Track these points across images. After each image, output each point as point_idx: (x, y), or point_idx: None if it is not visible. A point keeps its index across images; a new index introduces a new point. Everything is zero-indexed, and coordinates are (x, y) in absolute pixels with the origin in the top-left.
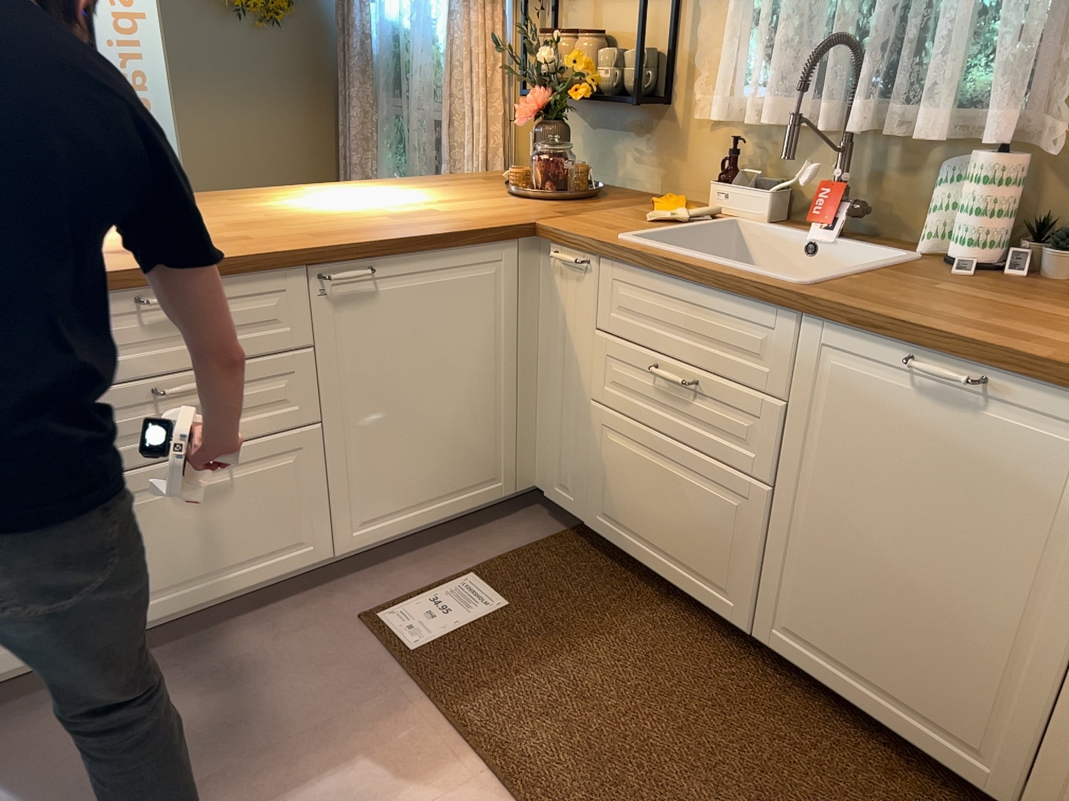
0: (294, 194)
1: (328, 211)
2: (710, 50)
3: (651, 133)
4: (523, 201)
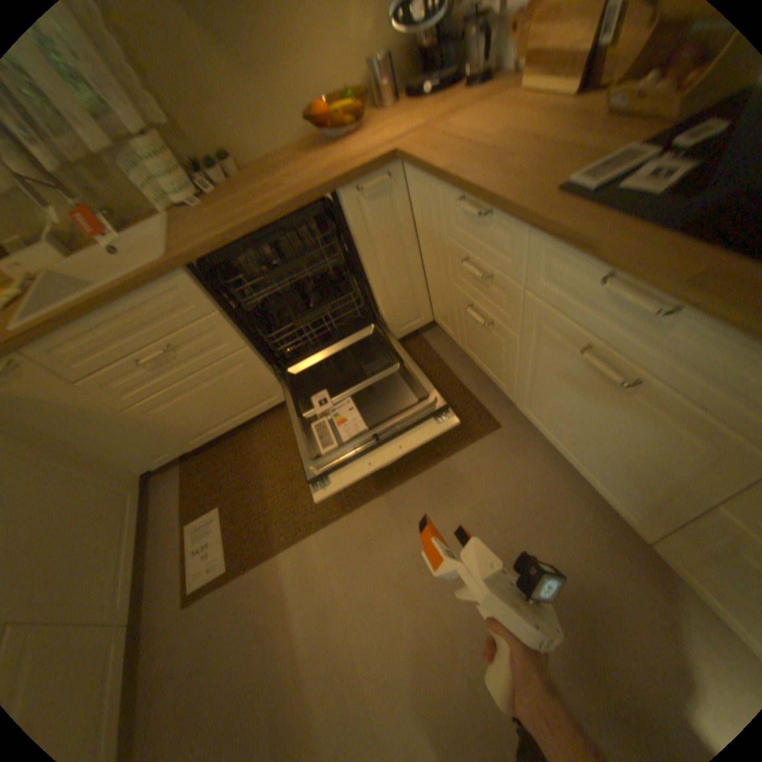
0: None
1: None
2: None
3: None
4: None
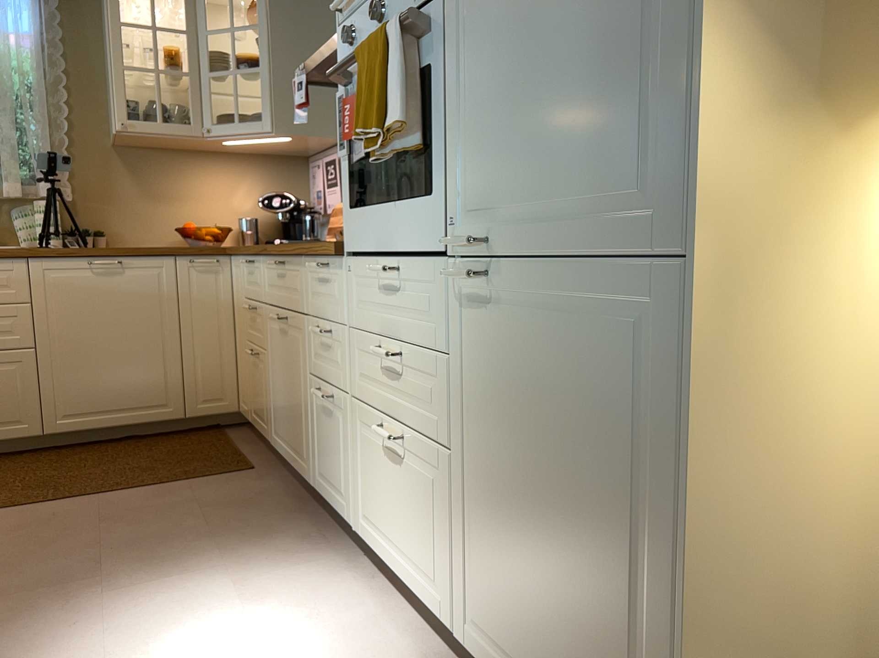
0: None
1: None
2: None
3: None
4: None
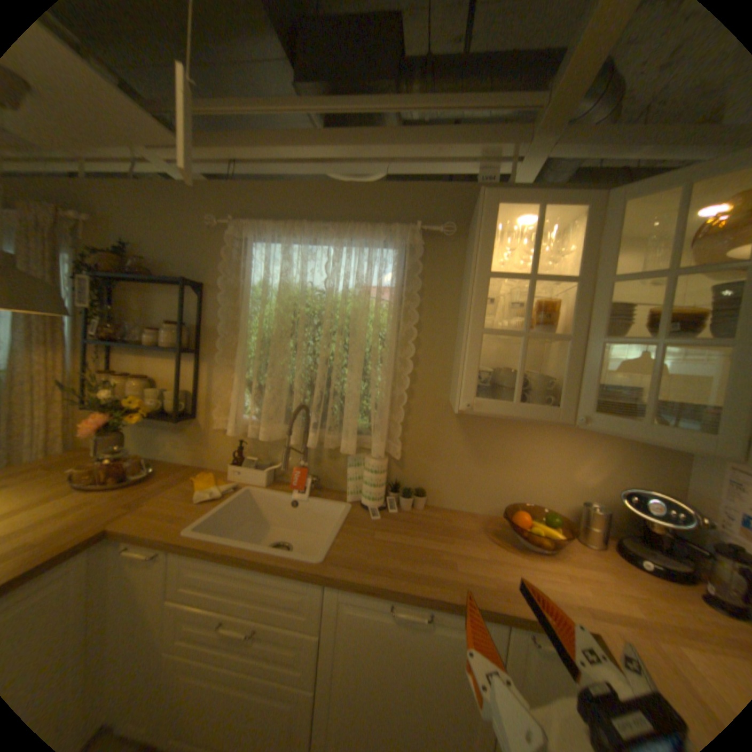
0: None
1: None
2: (221, 393)
3: (183, 431)
4: (87, 495)
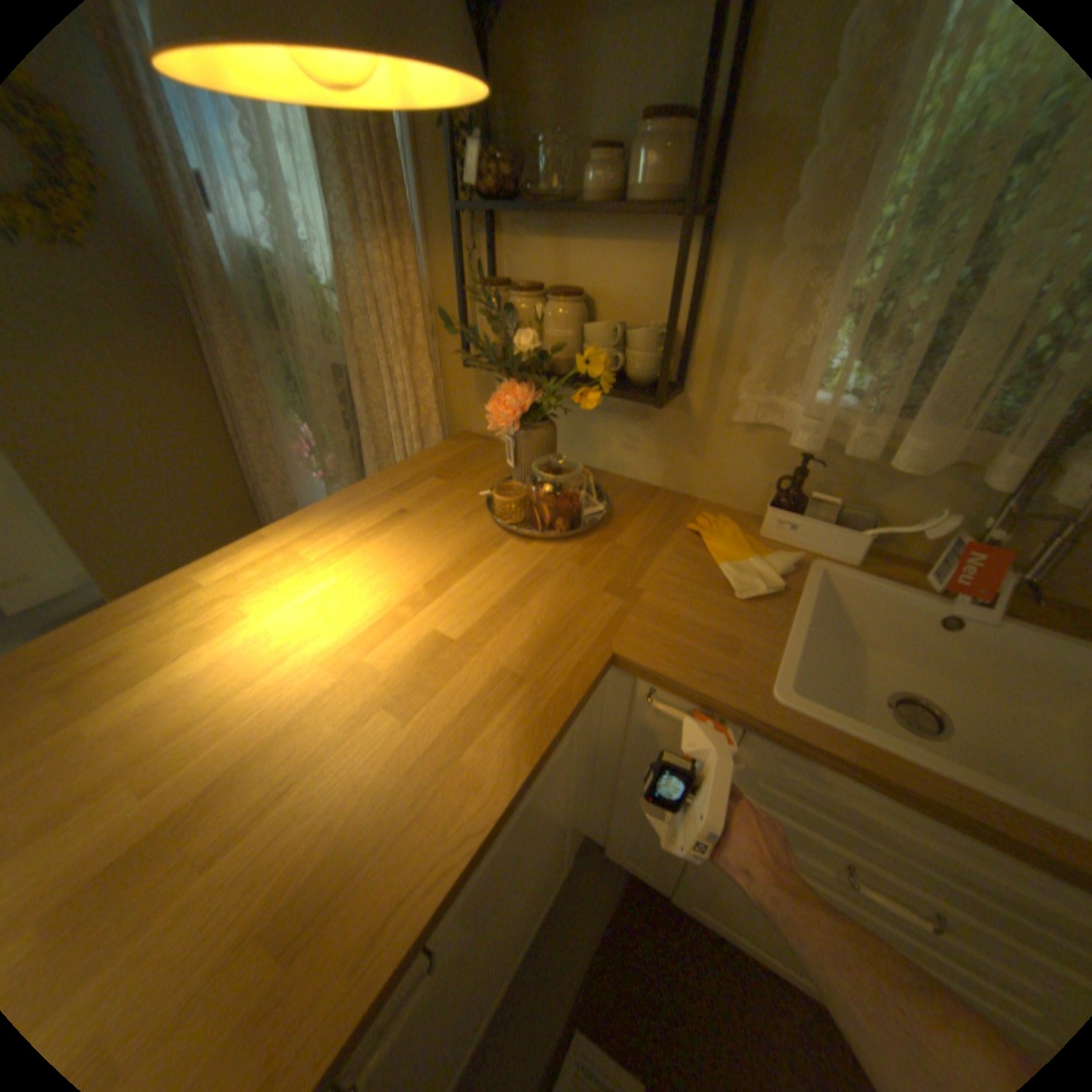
0: (180, 622)
1: (264, 710)
2: (770, 332)
3: (652, 417)
4: (534, 549)
